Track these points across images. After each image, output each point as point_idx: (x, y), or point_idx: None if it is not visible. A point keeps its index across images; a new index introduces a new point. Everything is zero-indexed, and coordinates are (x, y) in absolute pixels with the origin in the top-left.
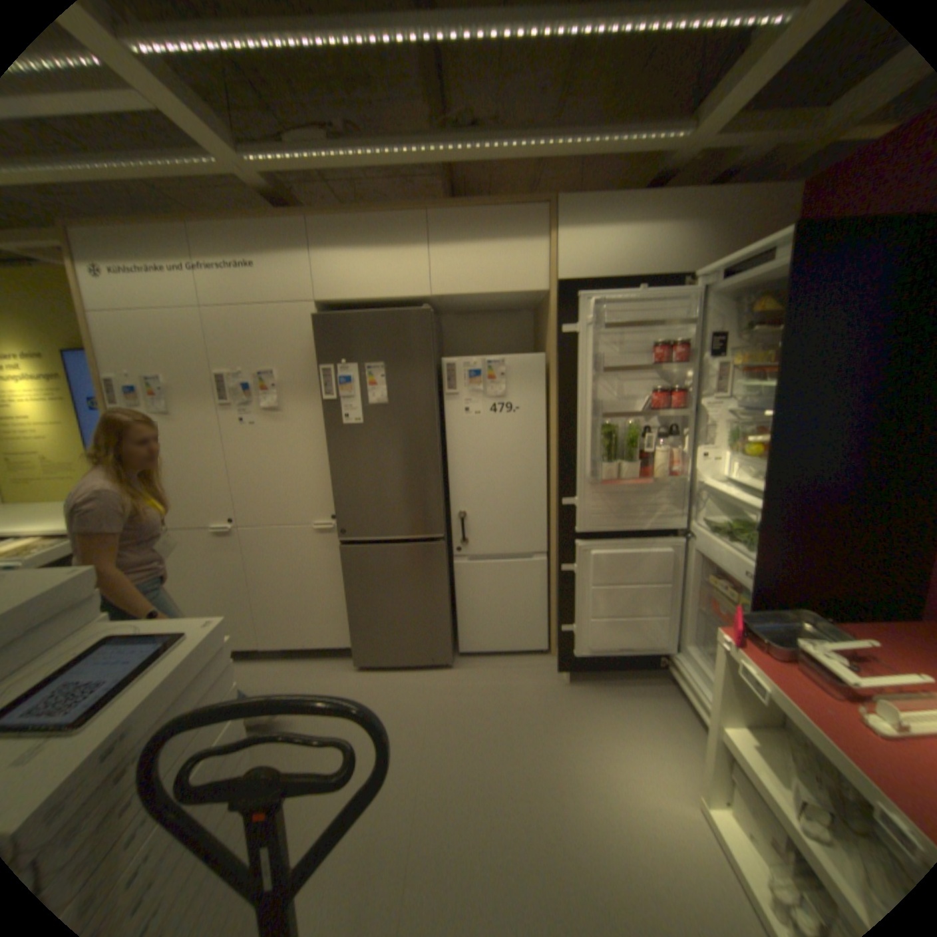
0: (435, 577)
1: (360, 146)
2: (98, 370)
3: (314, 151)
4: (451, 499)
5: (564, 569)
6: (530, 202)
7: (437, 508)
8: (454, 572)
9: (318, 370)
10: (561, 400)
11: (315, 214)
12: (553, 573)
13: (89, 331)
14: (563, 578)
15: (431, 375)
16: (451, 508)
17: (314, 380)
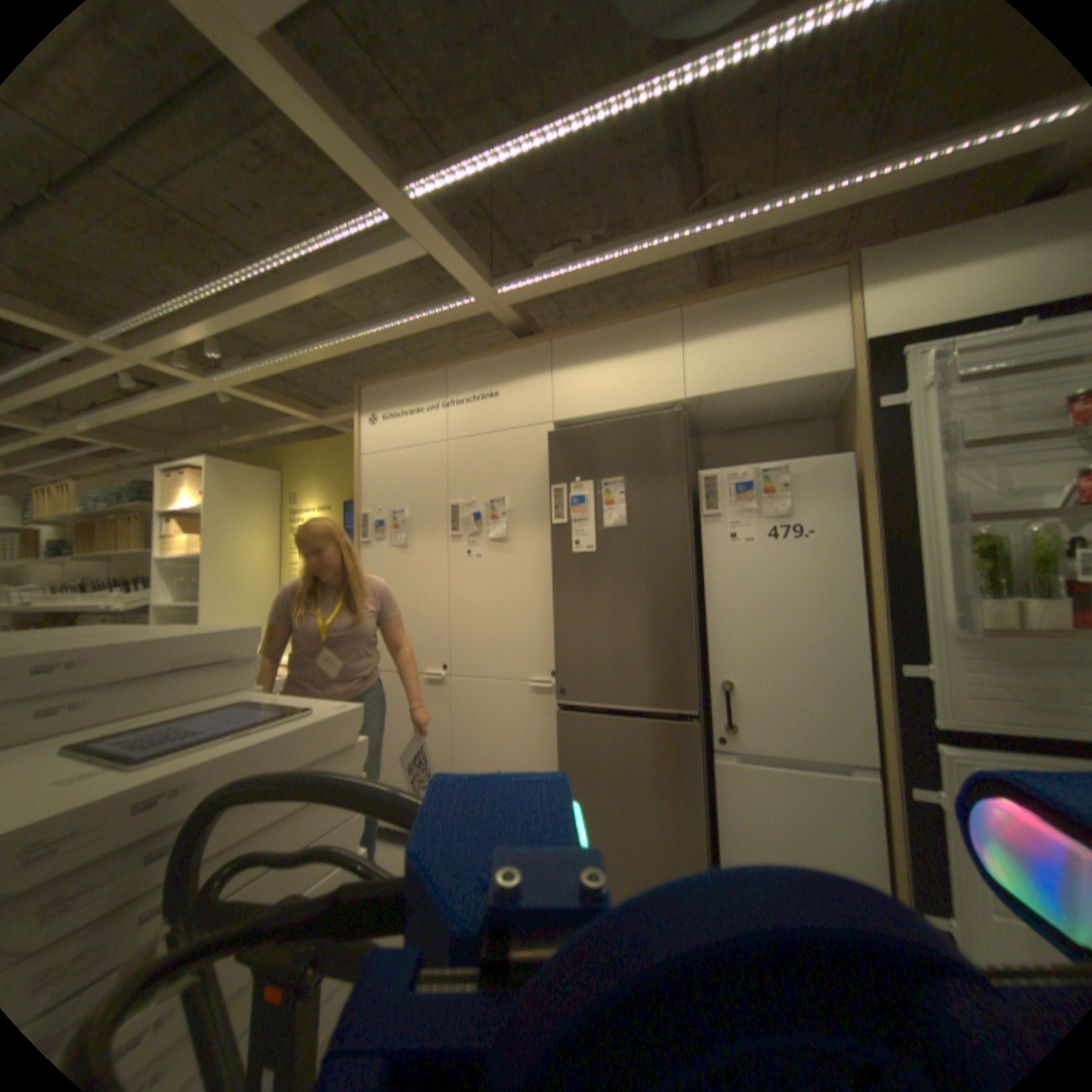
0: (684, 777)
1: (605, 252)
2: (358, 506)
3: (559, 268)
4: (710, 662)
5: (917, 795)
6: (816, 267)
7: (688, 669)
8: (716, 777)
9: (549, 494)
10: (886, 510)
11: (558, 335)
12: (896, 809)
13: (358, 471)
14: (918, 813)
15: (681, 487)
16: (710, 675)
17: (543, 505)
